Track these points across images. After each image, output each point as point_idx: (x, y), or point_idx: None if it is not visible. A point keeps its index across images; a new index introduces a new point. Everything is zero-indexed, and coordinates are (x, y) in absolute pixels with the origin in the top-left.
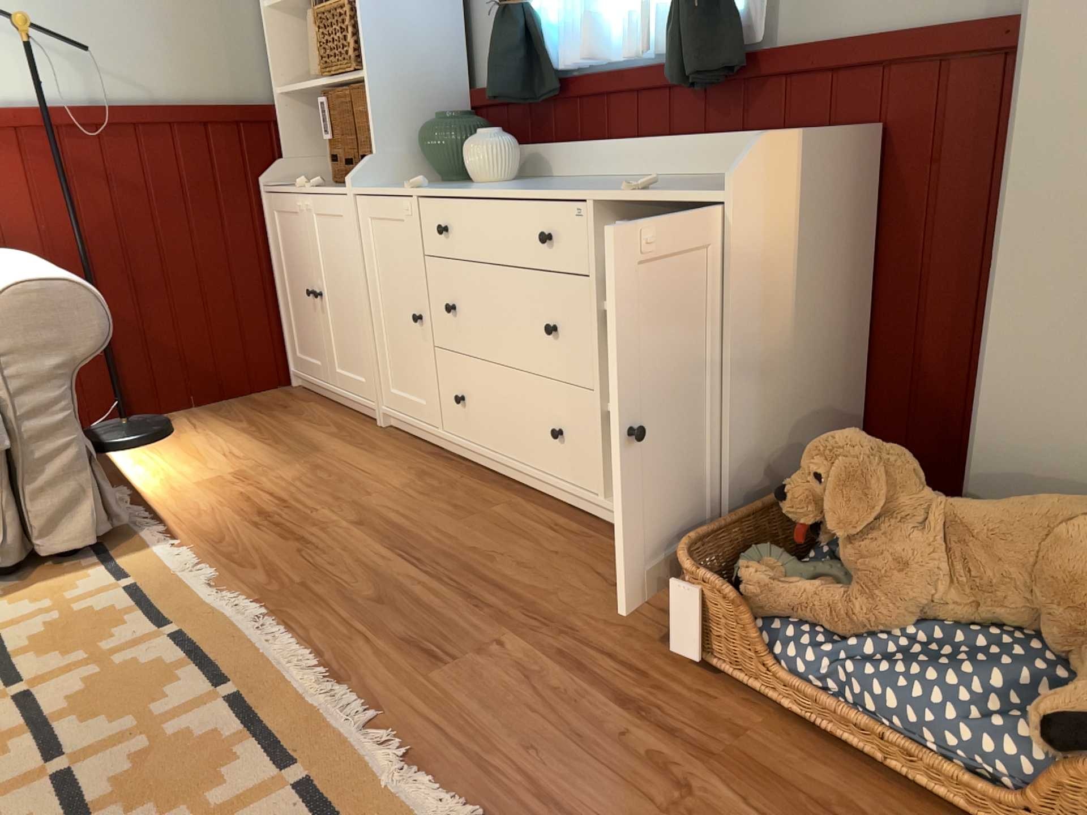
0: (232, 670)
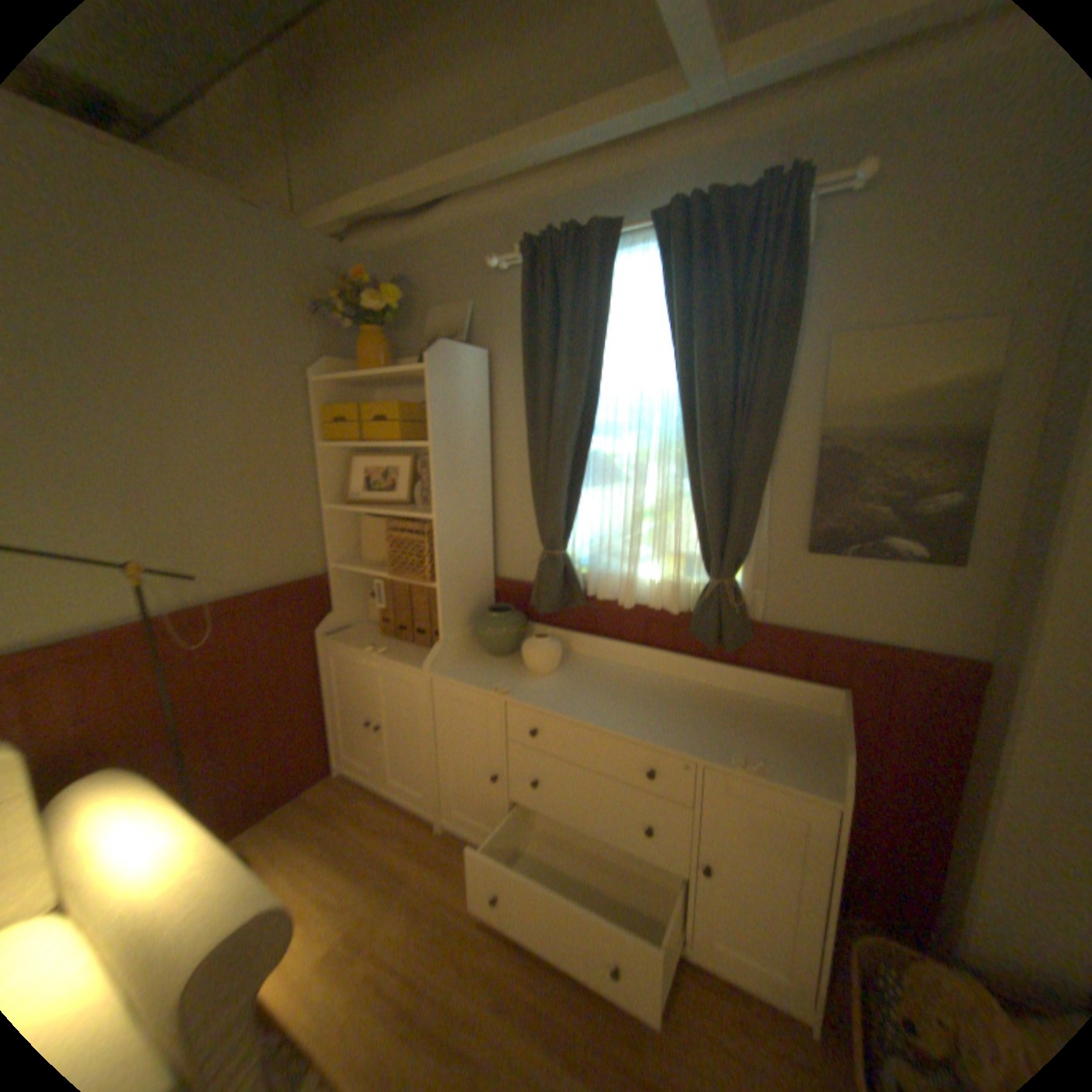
0: None
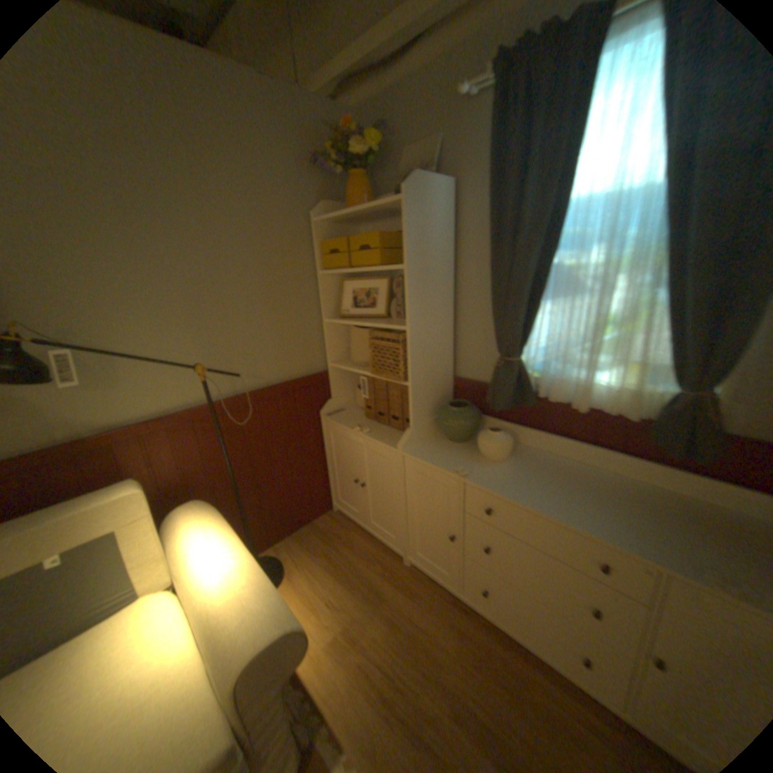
0: None
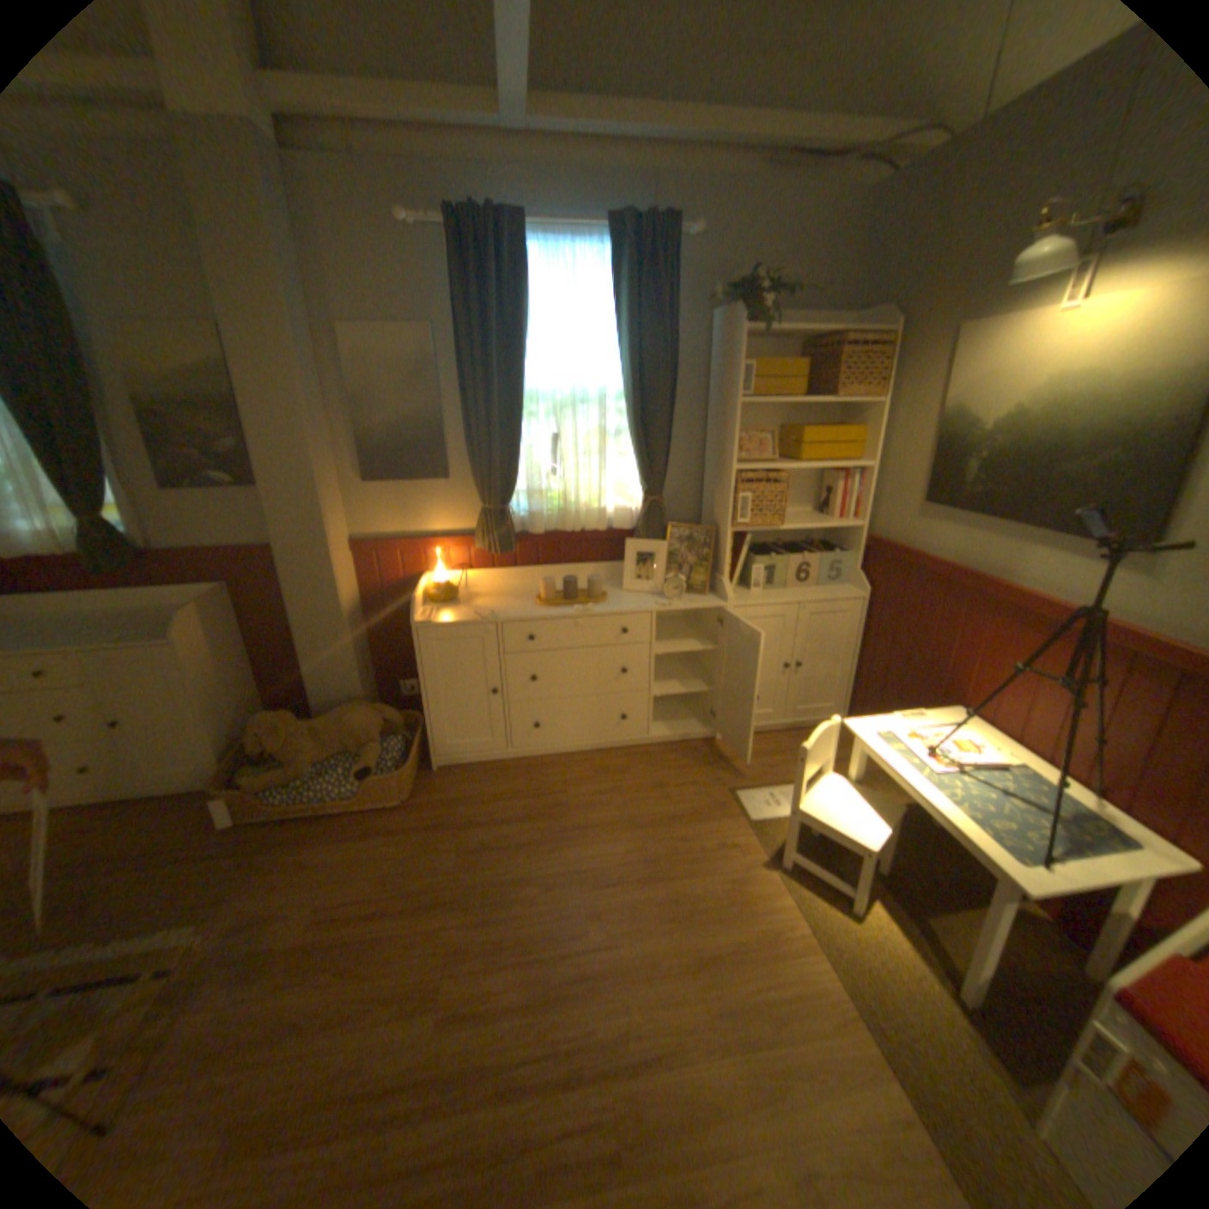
0: None
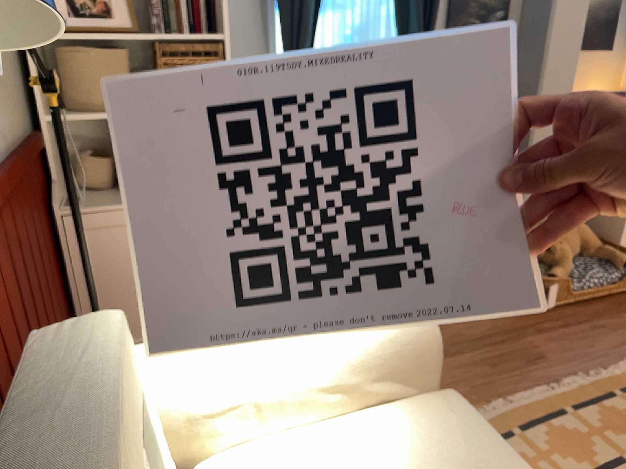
0: (553, 410)
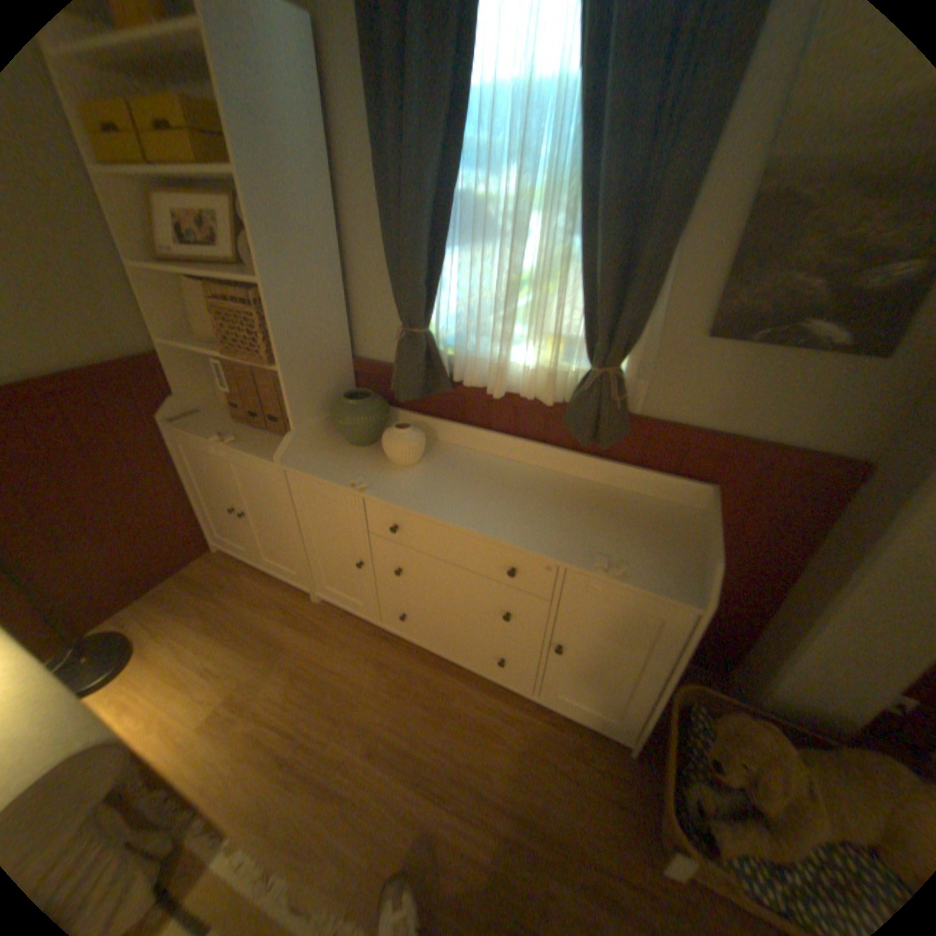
0: None
